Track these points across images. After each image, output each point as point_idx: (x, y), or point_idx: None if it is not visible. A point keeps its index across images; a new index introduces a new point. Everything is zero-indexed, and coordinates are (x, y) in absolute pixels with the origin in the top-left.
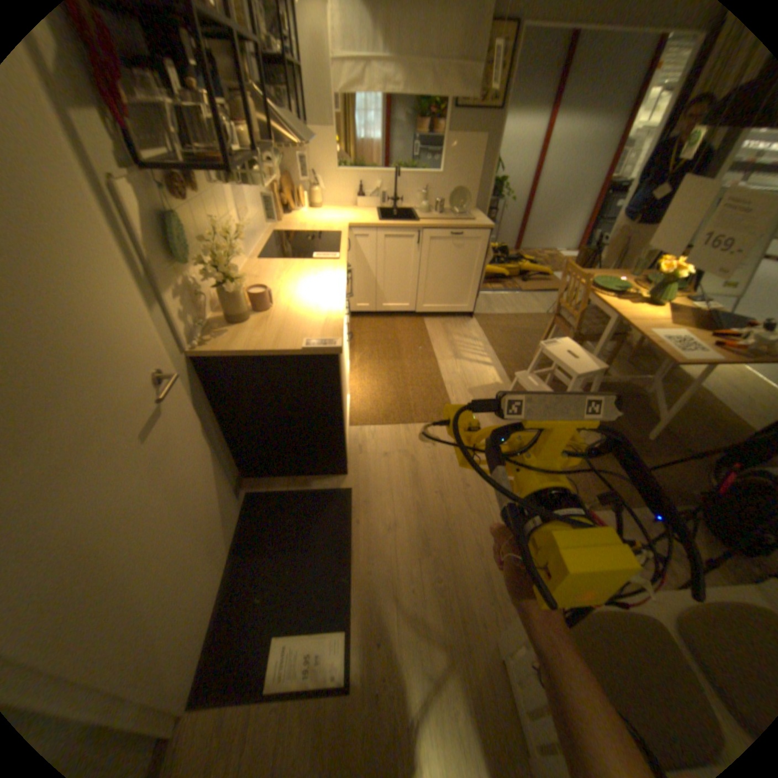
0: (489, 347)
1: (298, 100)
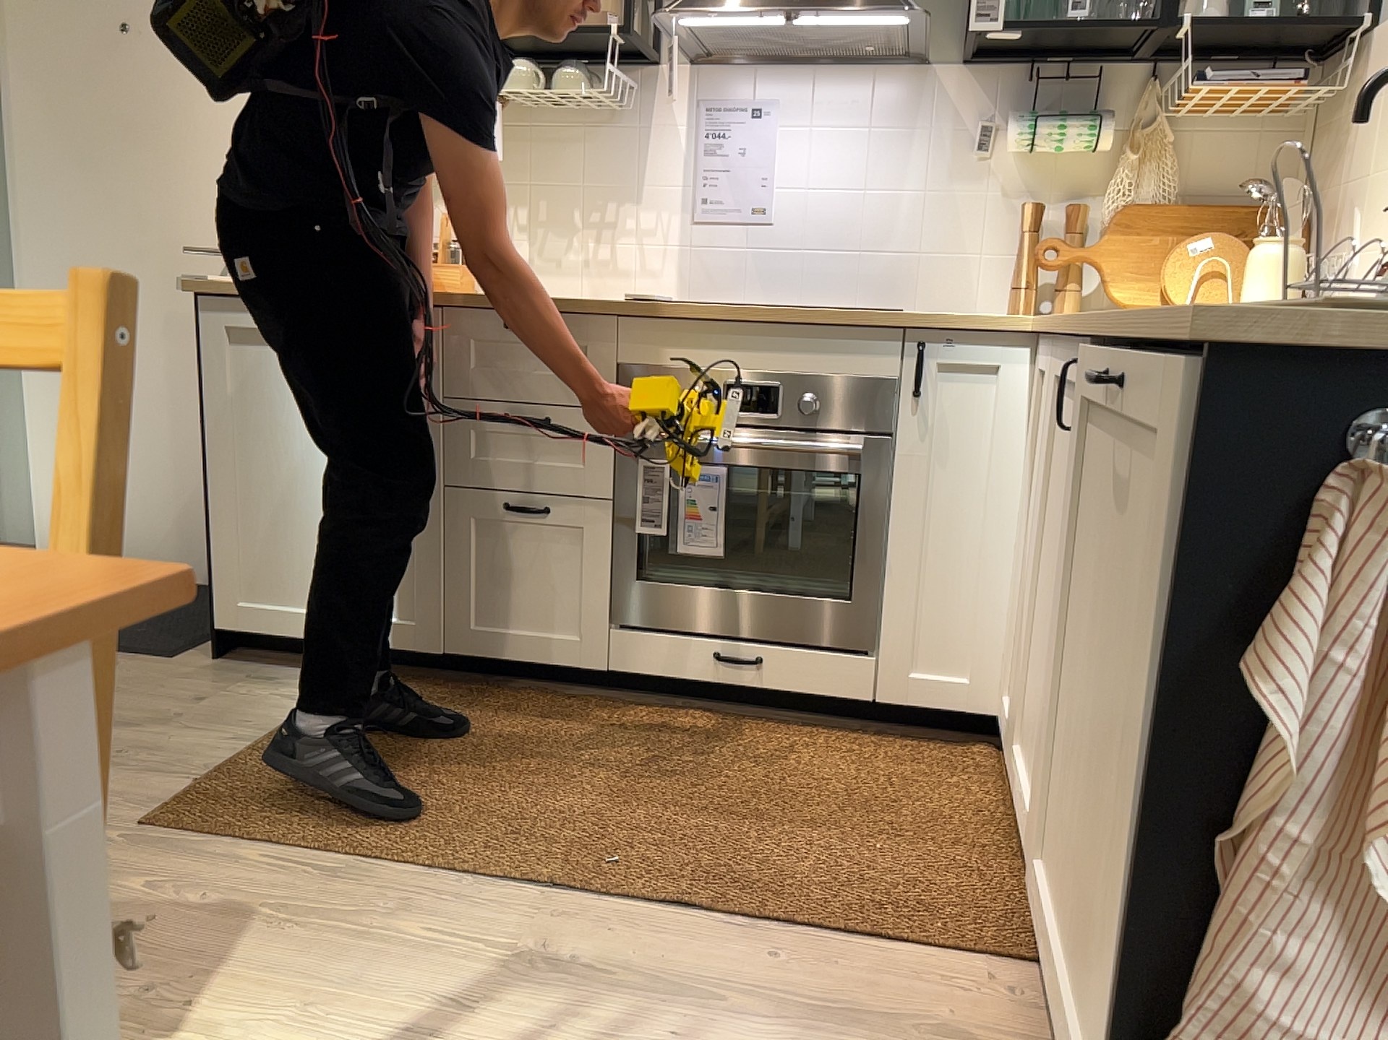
0: None
1: None
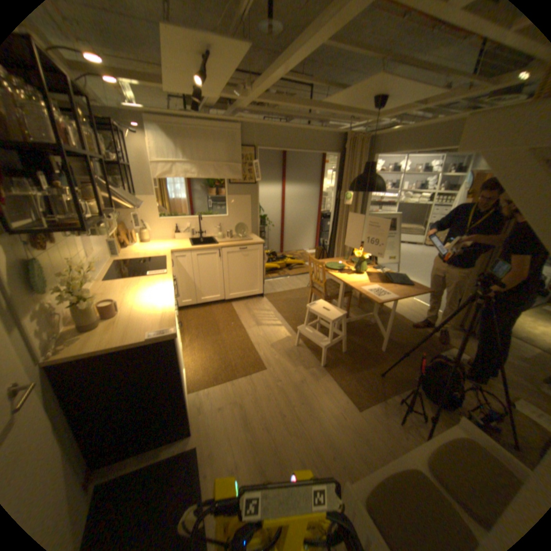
0: (277, 314)
1: (129, 182)
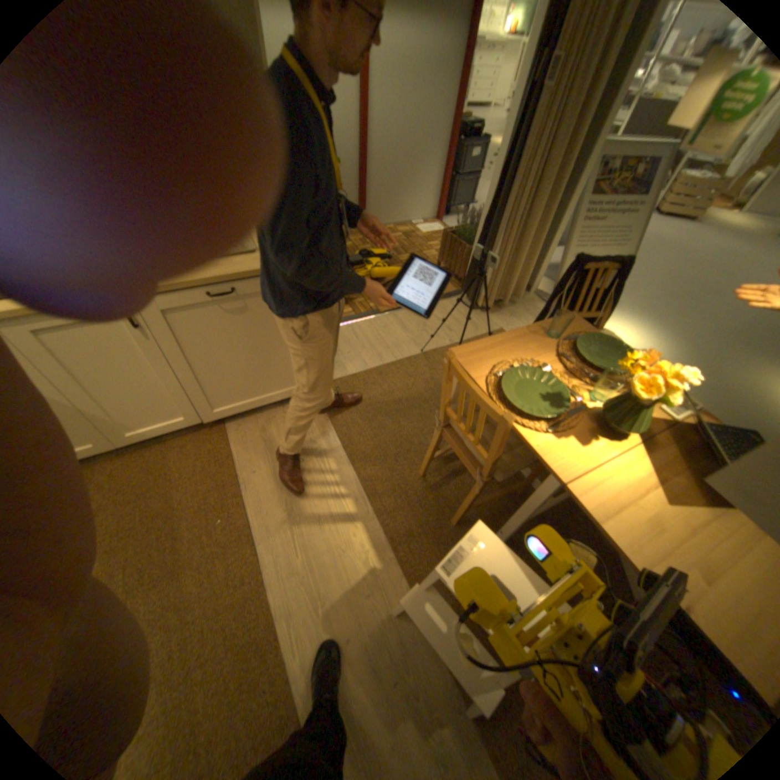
0: (345, 470)
1: None
